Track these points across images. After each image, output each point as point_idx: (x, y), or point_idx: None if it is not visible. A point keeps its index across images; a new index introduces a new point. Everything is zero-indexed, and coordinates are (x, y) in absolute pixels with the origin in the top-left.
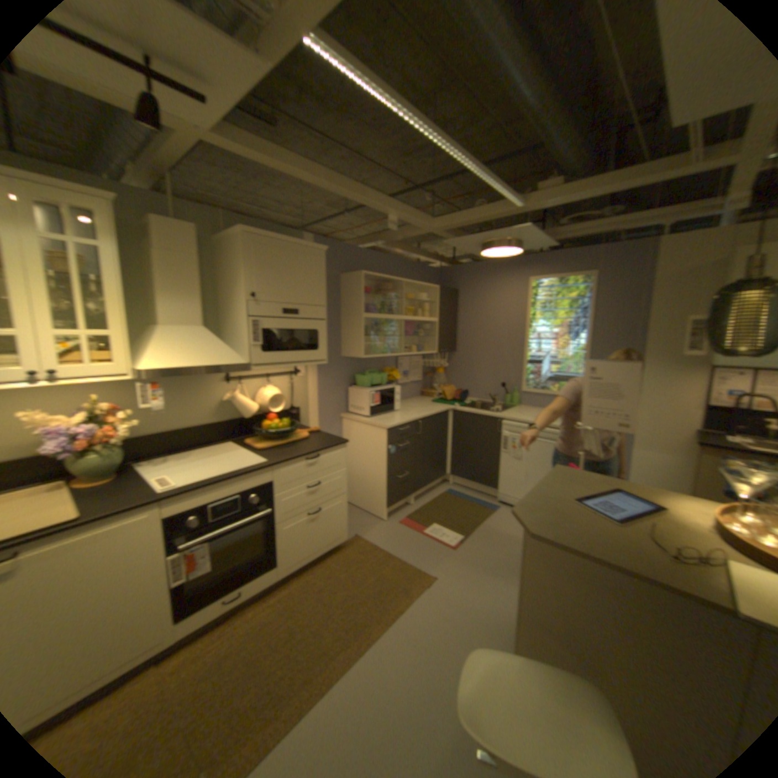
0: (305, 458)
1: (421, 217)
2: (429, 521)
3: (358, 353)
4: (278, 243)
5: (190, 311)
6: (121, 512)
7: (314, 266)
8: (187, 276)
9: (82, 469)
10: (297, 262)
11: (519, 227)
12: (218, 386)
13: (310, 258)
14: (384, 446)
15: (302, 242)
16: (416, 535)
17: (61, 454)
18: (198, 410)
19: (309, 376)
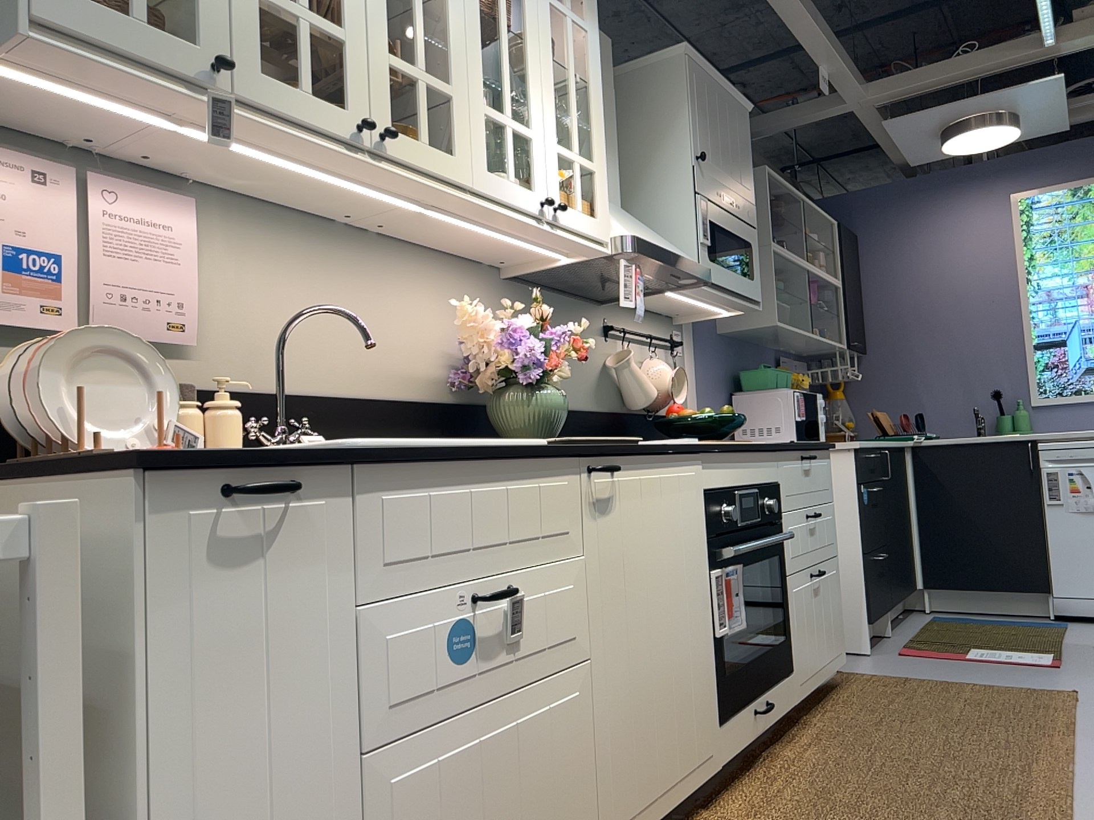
0: (803, 456)
1: (857, 78)
2: (959, 645)
3: (769, 317)
4: (715, 85)
5: (614, 180)
6: (683, 451)
7: (745, 134)
8: (610, 121)
9: (539, 414)
10: (731, 123)
11: (1040, 83)
12: (601, 342)
13: (741, 120)
14: (854, 487)
15: (734, 92)
16: (959, 660)
17: (520, 377)
18: (582, 381)
19: (691, 360)
